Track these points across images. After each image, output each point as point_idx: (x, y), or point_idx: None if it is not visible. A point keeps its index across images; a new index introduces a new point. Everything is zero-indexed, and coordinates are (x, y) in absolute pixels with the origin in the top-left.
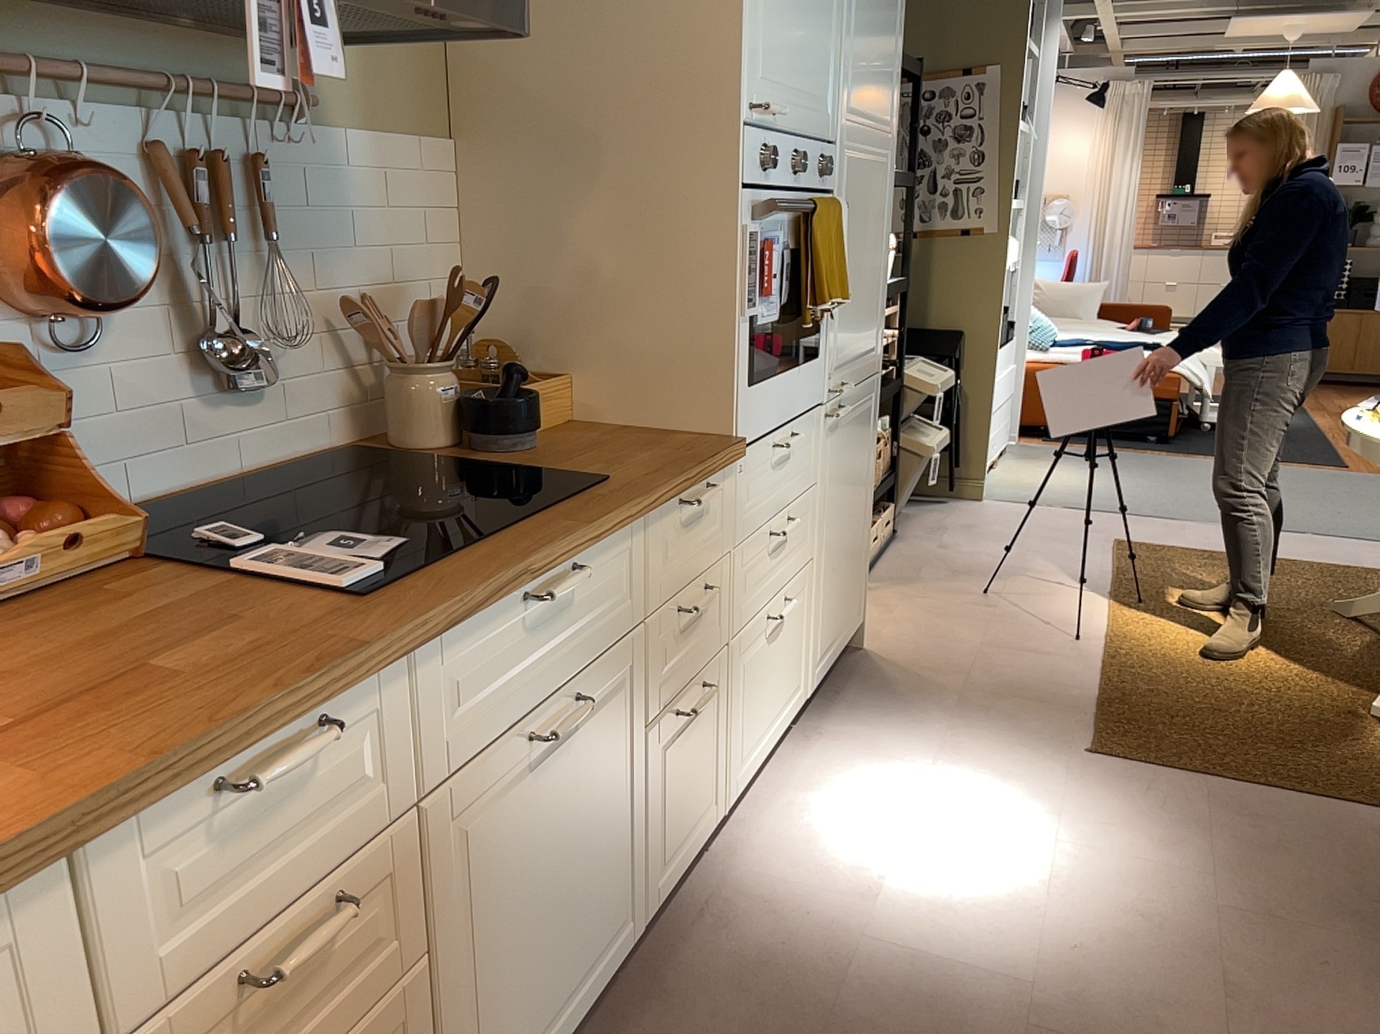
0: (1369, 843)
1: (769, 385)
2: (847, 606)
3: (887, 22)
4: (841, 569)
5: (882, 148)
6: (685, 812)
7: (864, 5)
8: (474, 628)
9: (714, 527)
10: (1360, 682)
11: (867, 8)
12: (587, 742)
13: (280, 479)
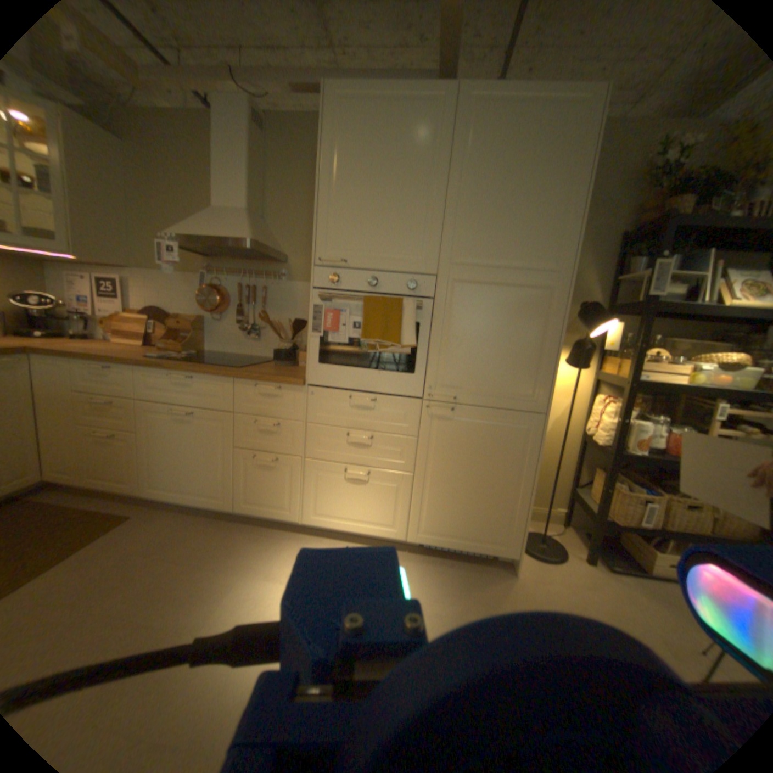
0: None
1: (341, 368)
2: (479, 532)
3: (541, 202)
4: (463, 503)
5: (536, 275)
6: (261, 498)
7: (483, 200)
8: (150, 373)
9: (286, 406)
10: None
11: (491, 200)
12: (197, 430)
13: (251, 359)
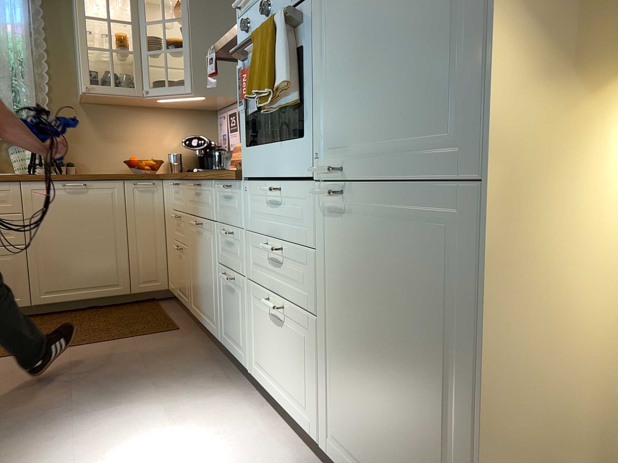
0: None
1: (259, 148)
2: None
3: None
4: (377, 405)
5: None
6: (231, 330)
7: None
8: (189, 184)
9: (236, 209)
10: None
11: None
12: (204, 242)
13: None
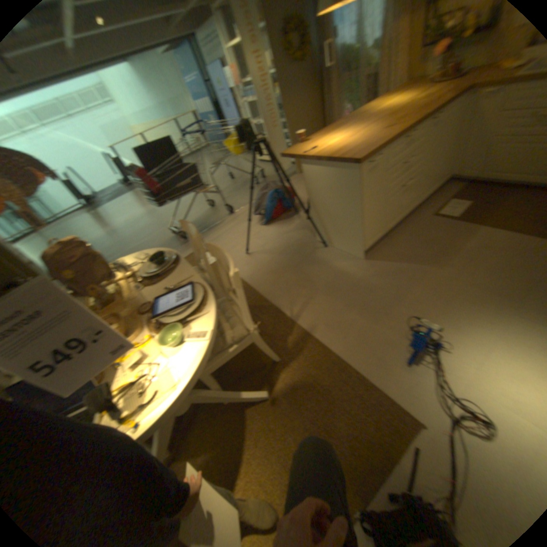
0: (349, 337)
1: None
2: None
3: None
4: None
5: None
6: None
7: None
8: None
9: None
10: (234, 425)
11: None
12: None
13: None
